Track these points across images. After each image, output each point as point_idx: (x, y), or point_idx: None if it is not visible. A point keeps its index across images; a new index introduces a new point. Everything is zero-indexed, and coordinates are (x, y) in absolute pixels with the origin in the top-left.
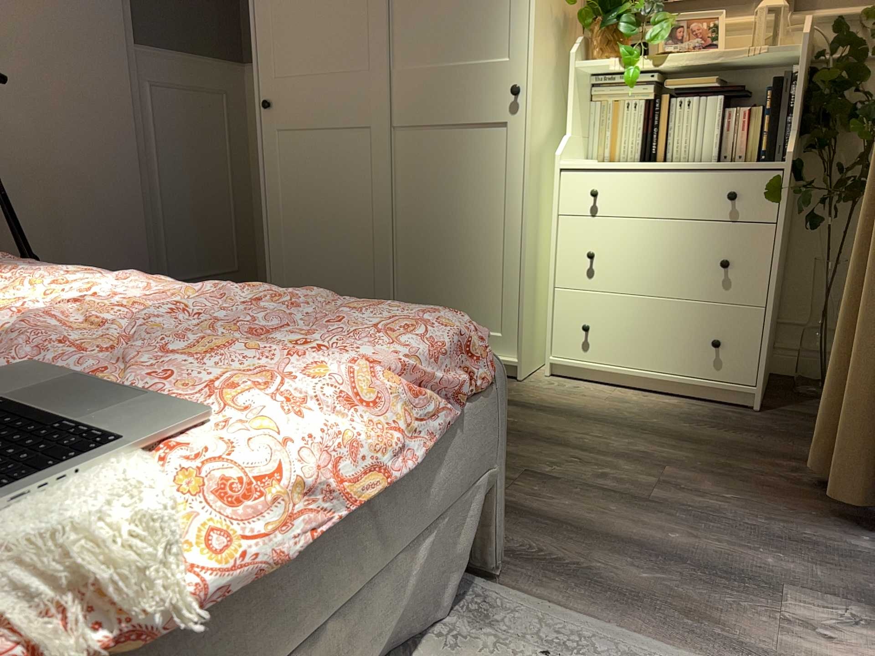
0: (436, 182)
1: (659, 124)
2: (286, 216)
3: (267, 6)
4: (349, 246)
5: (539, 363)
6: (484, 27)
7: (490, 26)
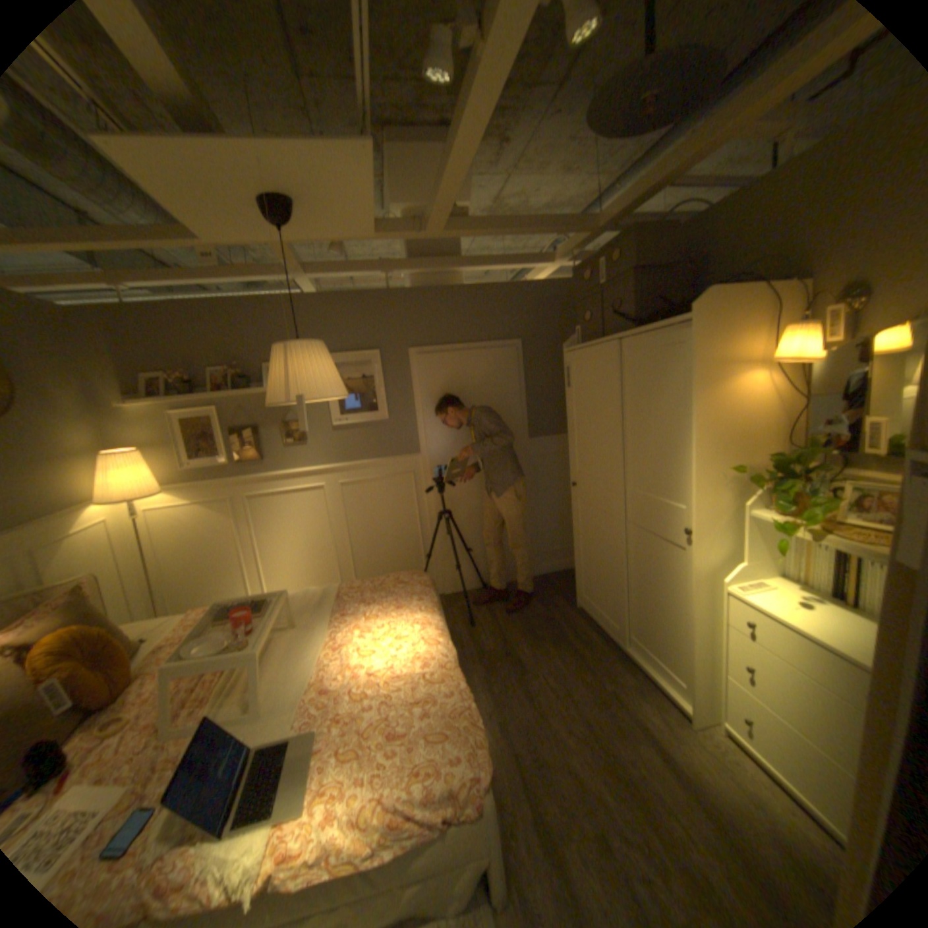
0: (649, 565)
1: (848, 574)
2: (582, 546)
3: (574, 433)
4: (607, 579)
5: (724, 719)
6: (672, 481)
7: (676, 482)
